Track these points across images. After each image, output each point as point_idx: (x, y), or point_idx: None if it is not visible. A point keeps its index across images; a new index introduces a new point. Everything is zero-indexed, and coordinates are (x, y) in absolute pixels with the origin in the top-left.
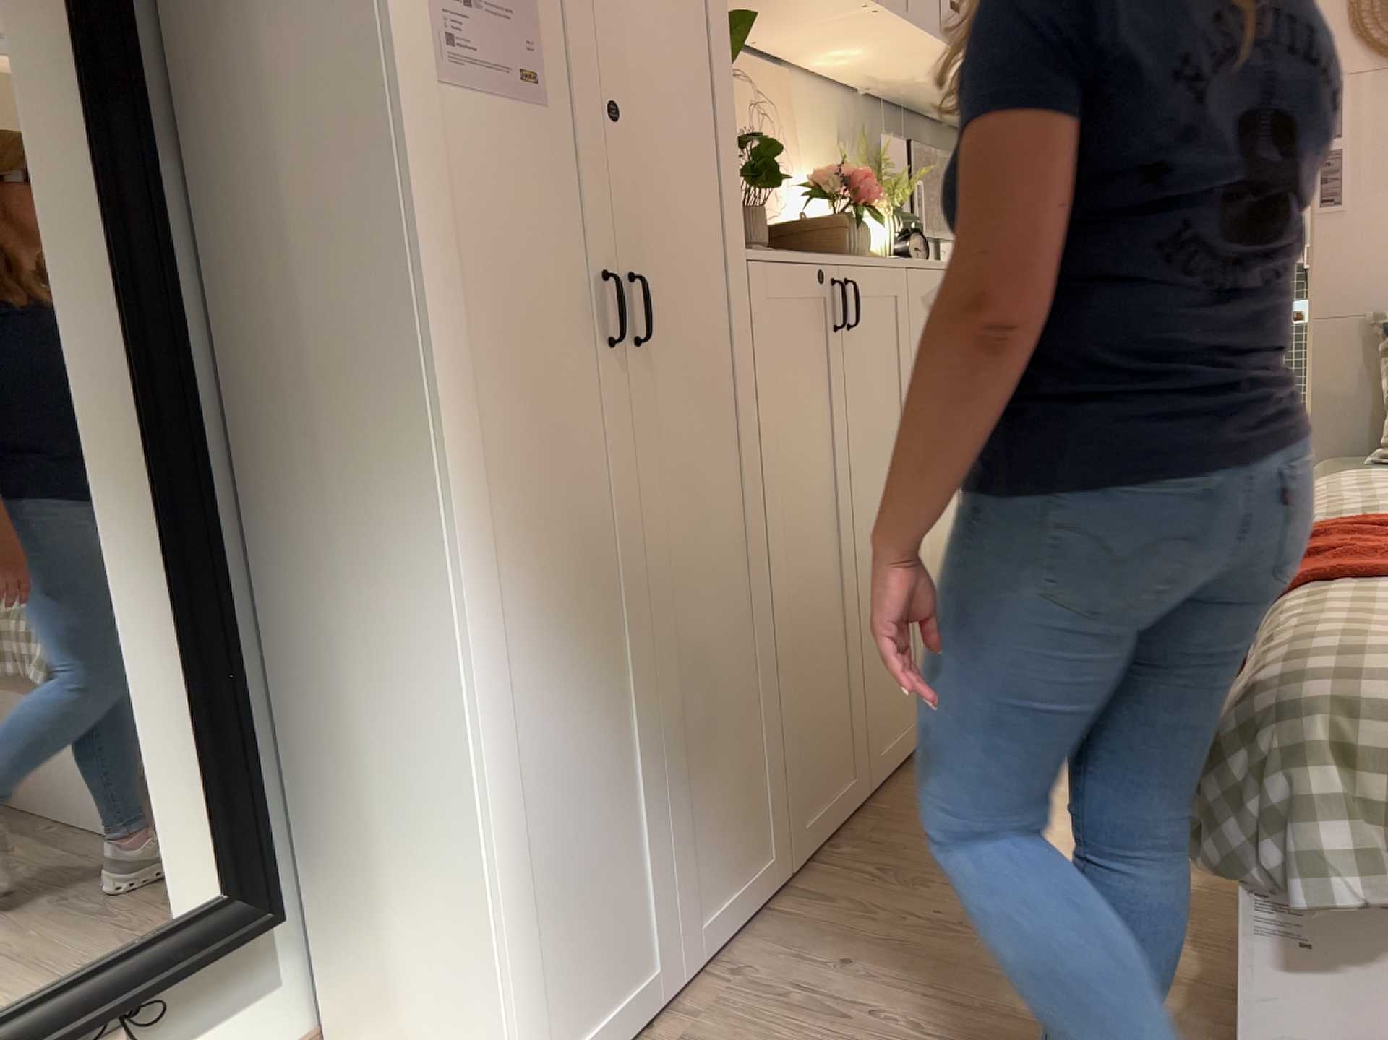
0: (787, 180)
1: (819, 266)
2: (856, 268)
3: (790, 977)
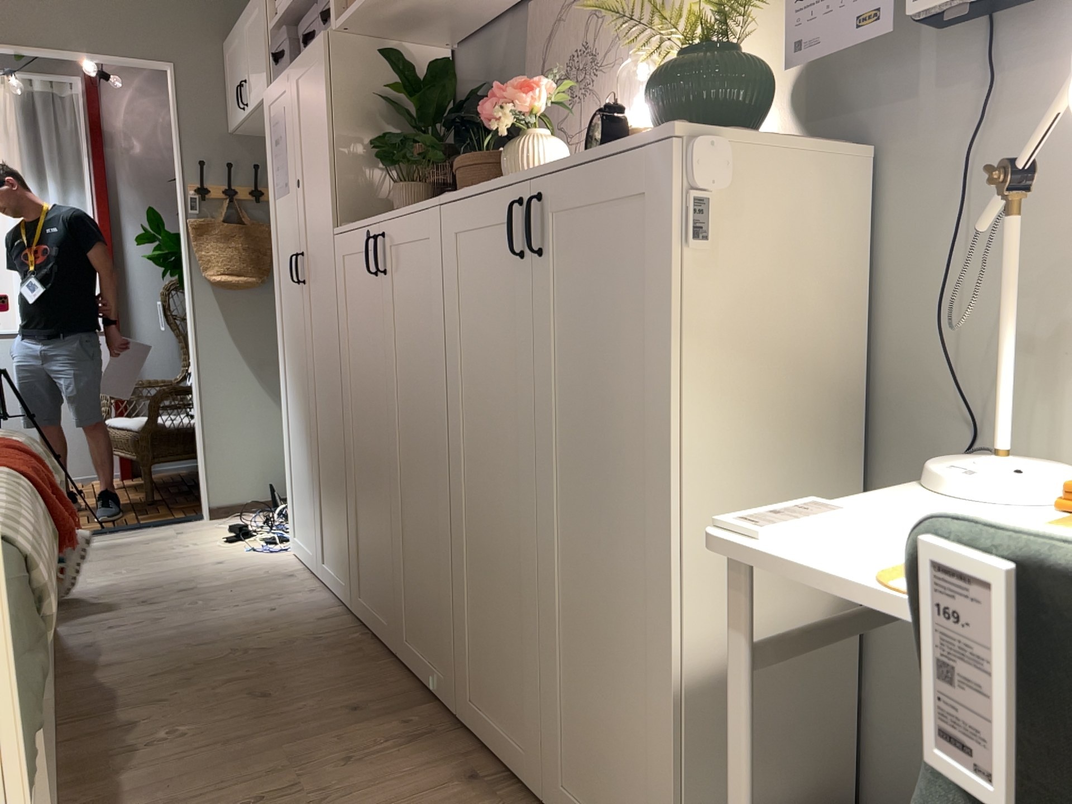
0: (614, 82)
1: (365, 228)
2: (388, 222)
3: (290, 601)
